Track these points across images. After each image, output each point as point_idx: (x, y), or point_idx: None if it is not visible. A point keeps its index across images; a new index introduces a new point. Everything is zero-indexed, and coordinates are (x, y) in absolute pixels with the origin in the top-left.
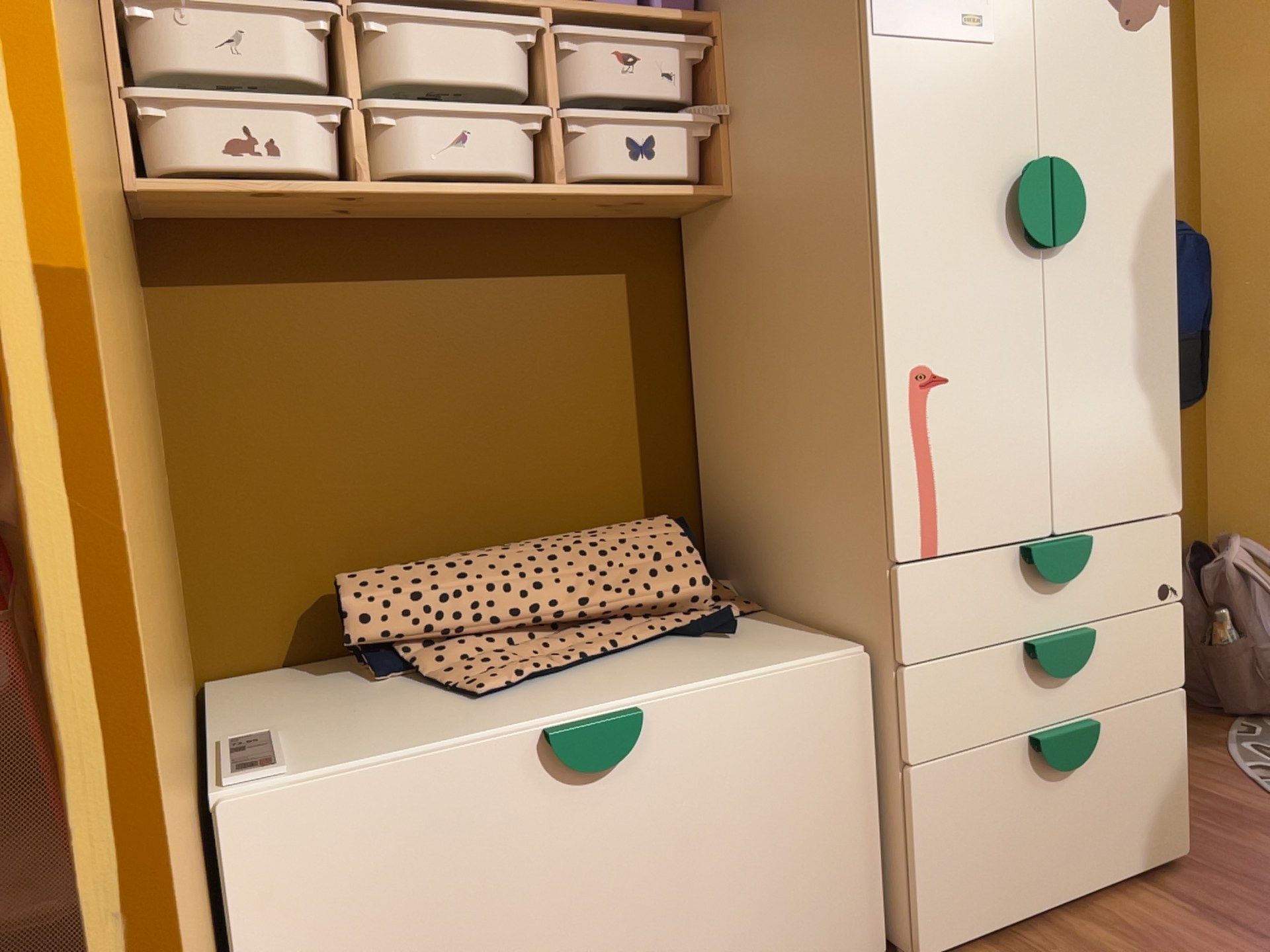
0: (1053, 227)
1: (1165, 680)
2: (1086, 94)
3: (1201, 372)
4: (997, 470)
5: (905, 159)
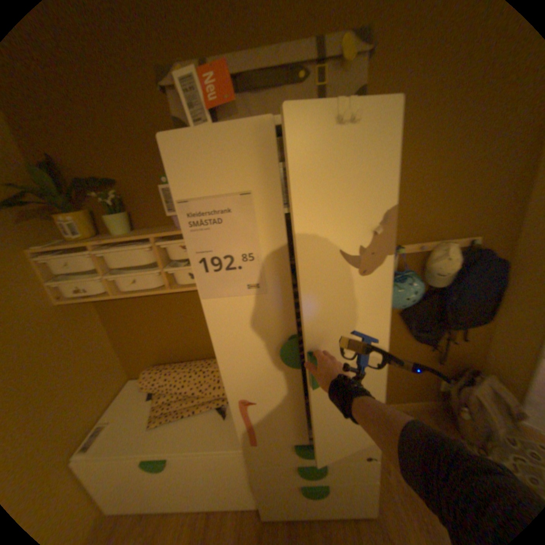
0: (300, 361)
1: (367, 480)
2: (327, 304)
3: (492, 313)
4: (280, 426)
5: (225, 339)
